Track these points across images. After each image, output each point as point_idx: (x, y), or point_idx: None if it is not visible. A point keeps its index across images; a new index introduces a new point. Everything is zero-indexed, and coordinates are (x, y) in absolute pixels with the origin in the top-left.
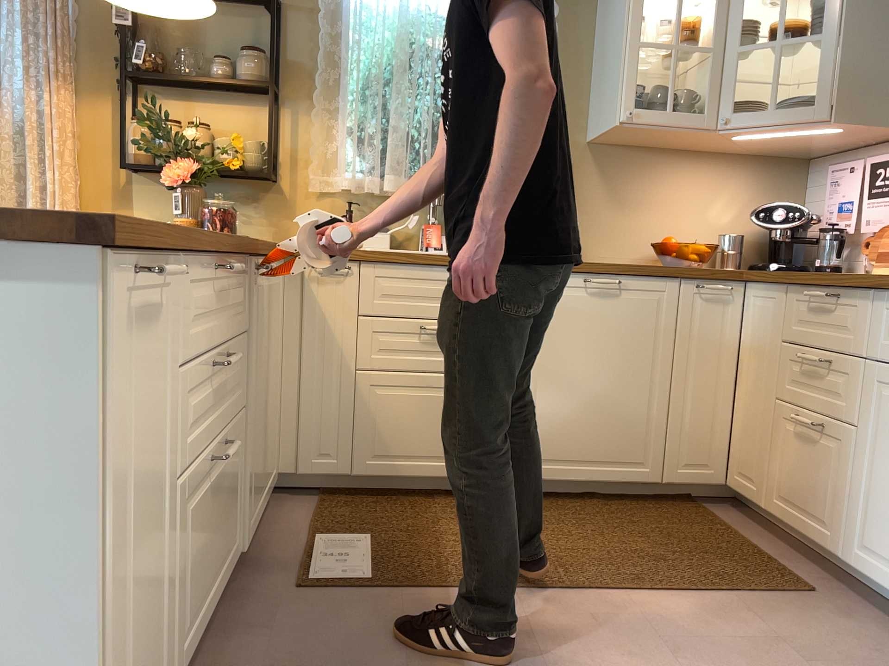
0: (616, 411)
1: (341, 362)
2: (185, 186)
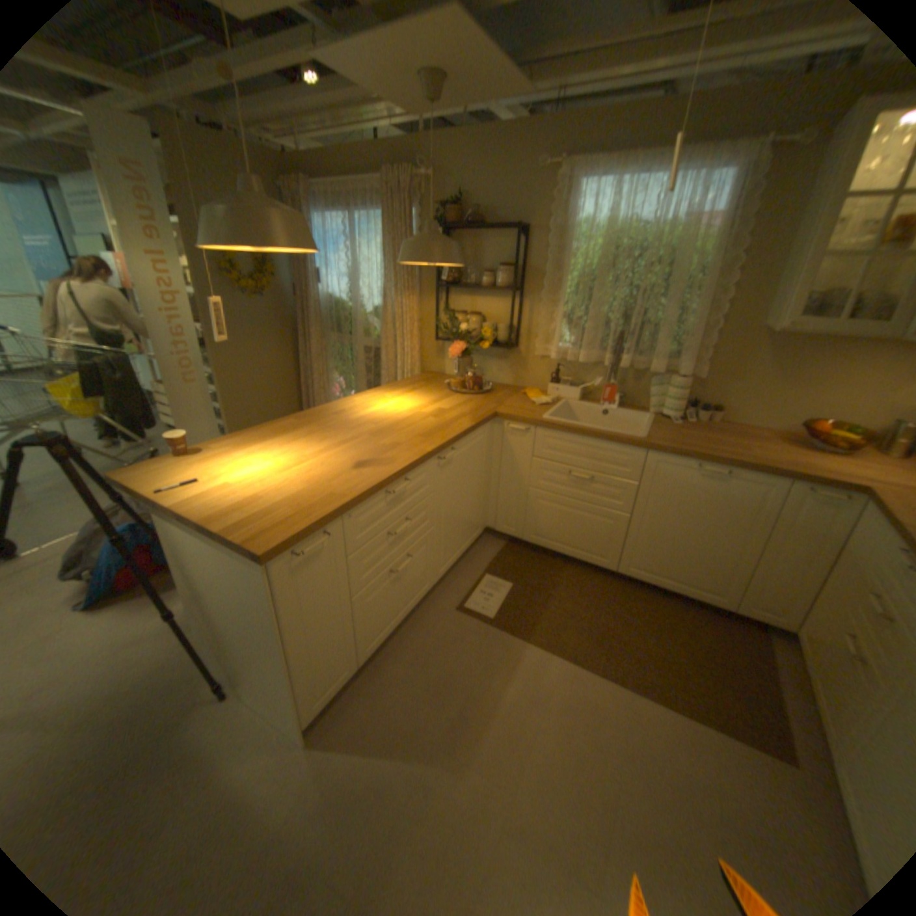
0: (705, 558)
1: (520, 480)
2: (459, 356)
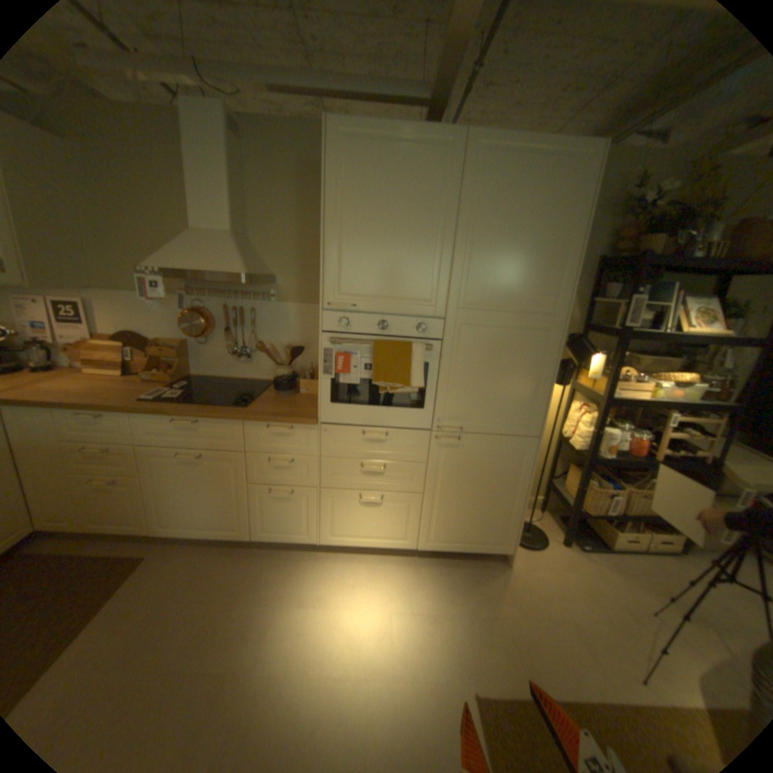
0: None
1: None
2: None
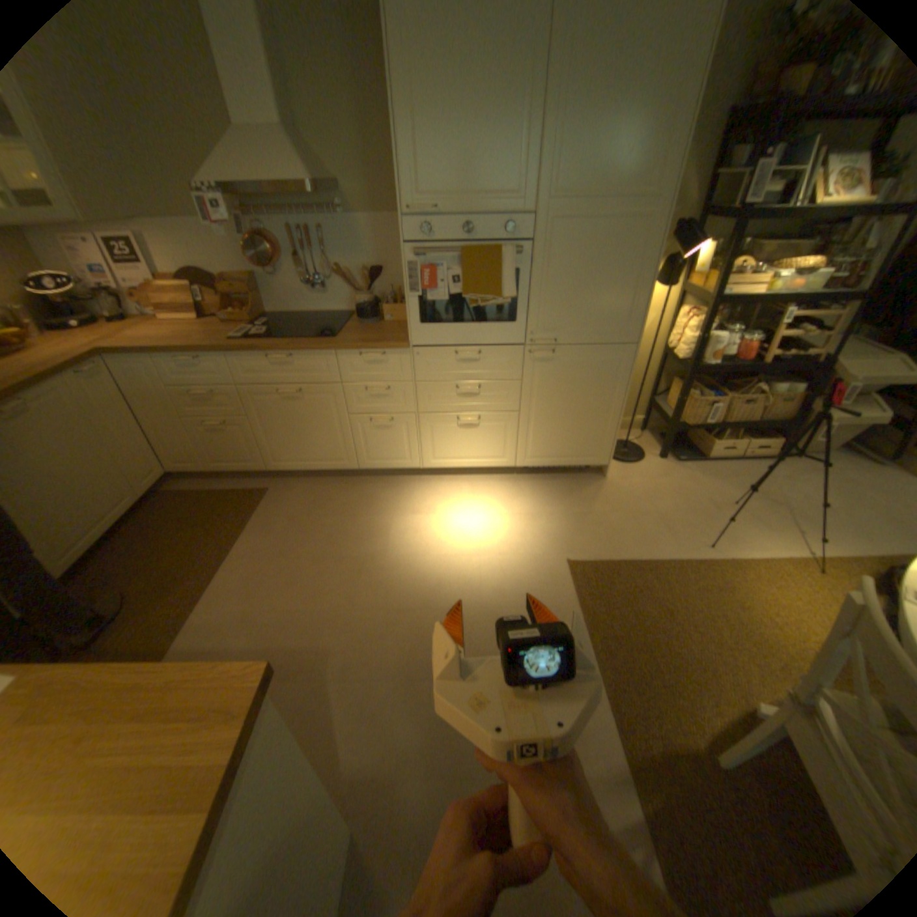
0: (86, 485)
1: None
2: None
